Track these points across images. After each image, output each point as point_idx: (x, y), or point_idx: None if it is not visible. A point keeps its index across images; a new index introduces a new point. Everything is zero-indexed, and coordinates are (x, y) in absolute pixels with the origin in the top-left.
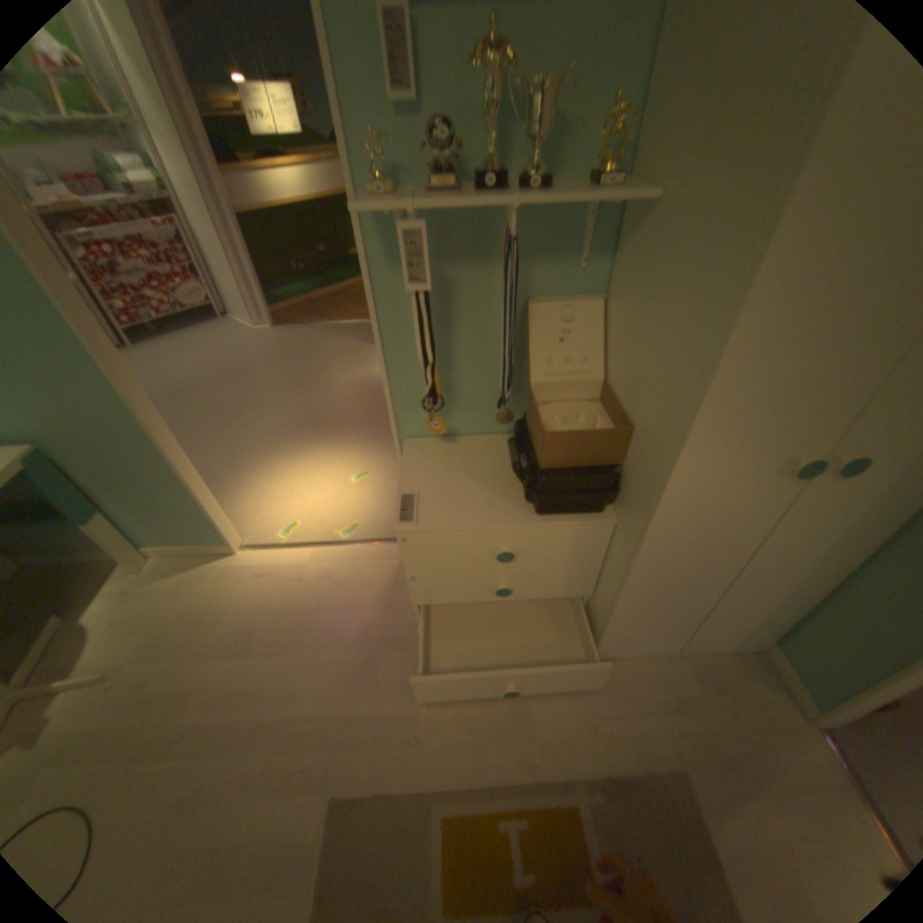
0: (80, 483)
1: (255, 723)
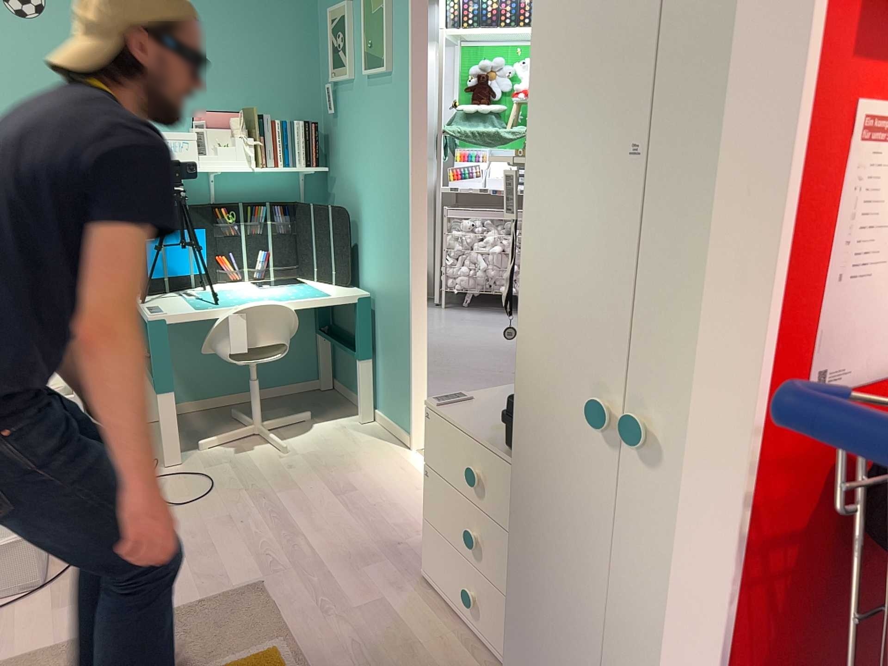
0: (375, 333)
1: (293, 523)
